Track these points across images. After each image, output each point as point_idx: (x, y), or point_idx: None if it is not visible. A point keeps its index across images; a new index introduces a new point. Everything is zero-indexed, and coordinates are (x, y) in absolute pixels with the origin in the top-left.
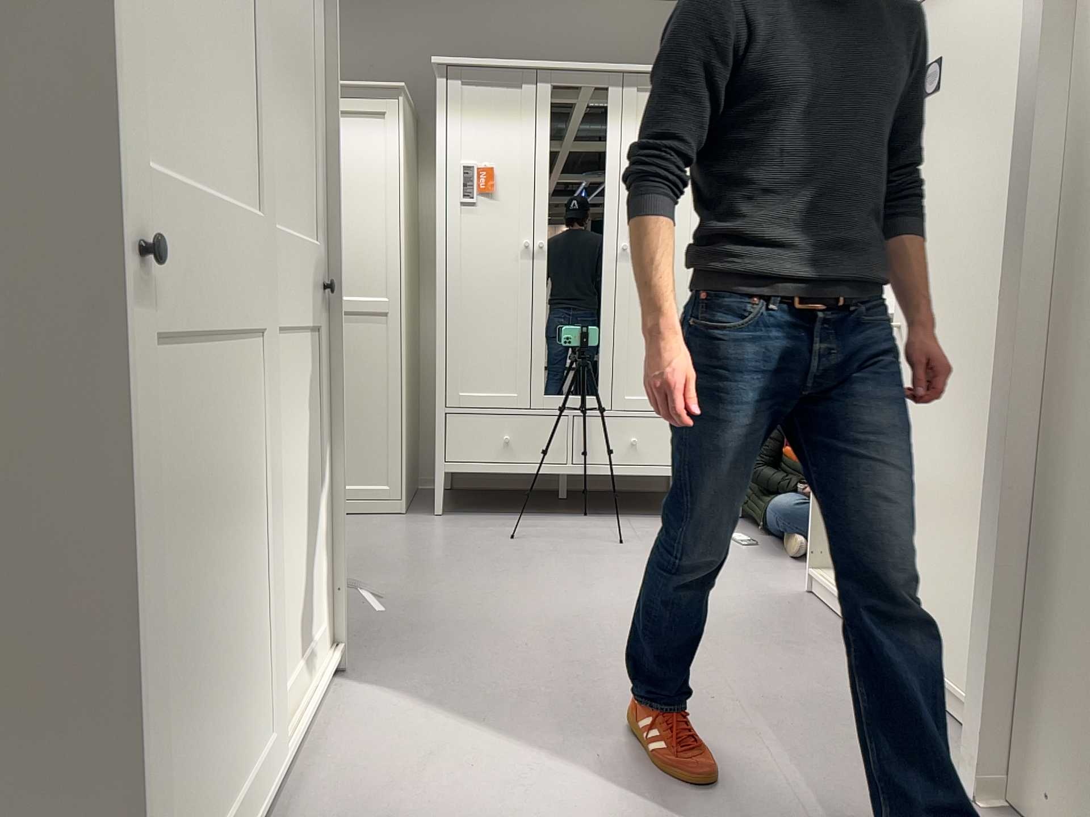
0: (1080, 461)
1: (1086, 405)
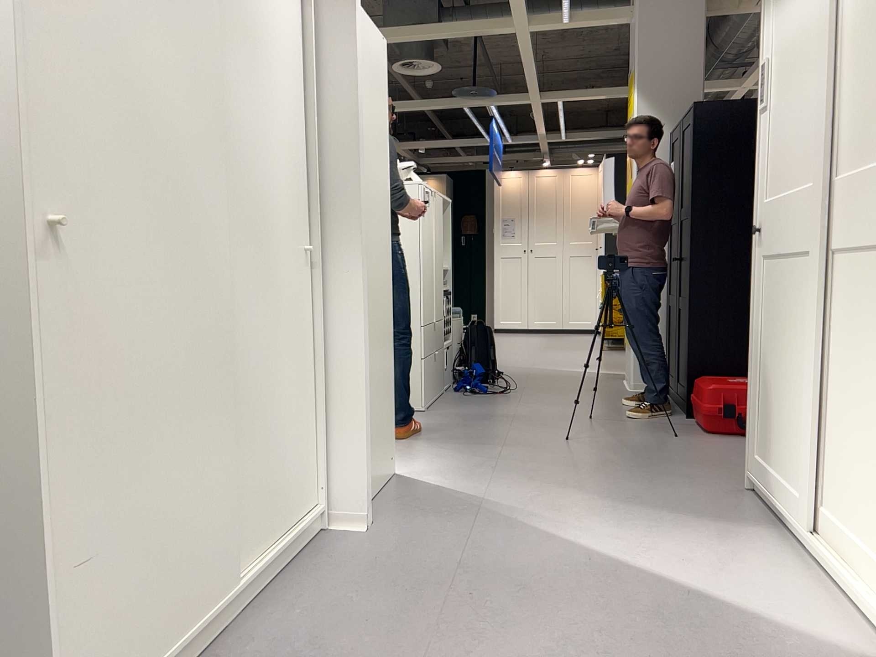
0: (366, 309)
1: (366, 283)
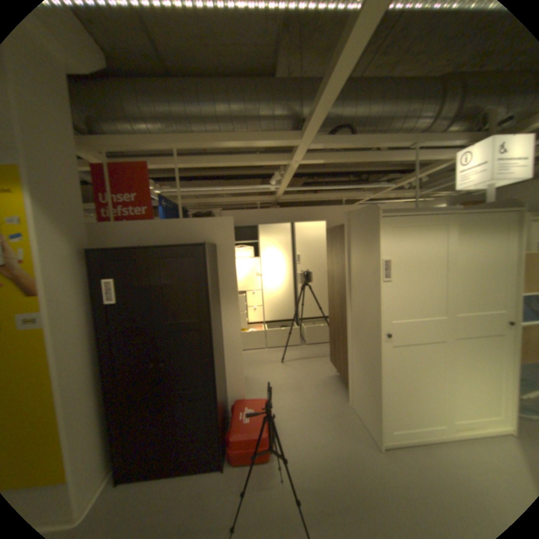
0: None
1: None
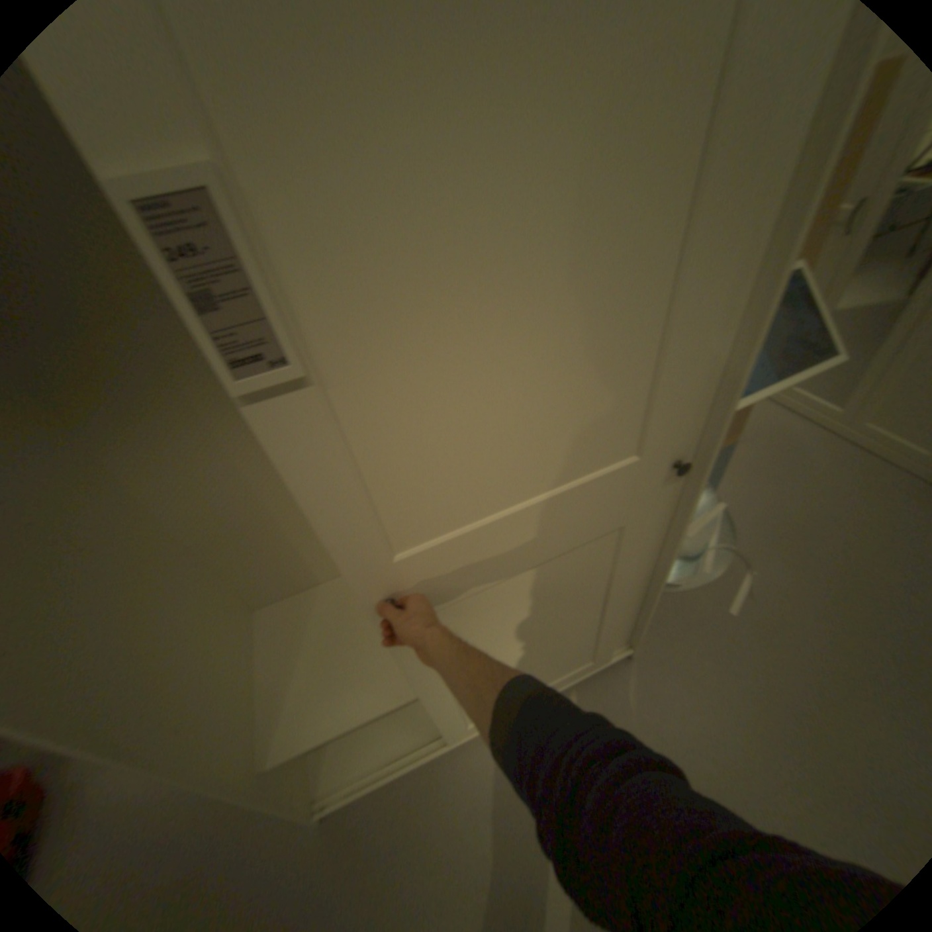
0: None
1: None
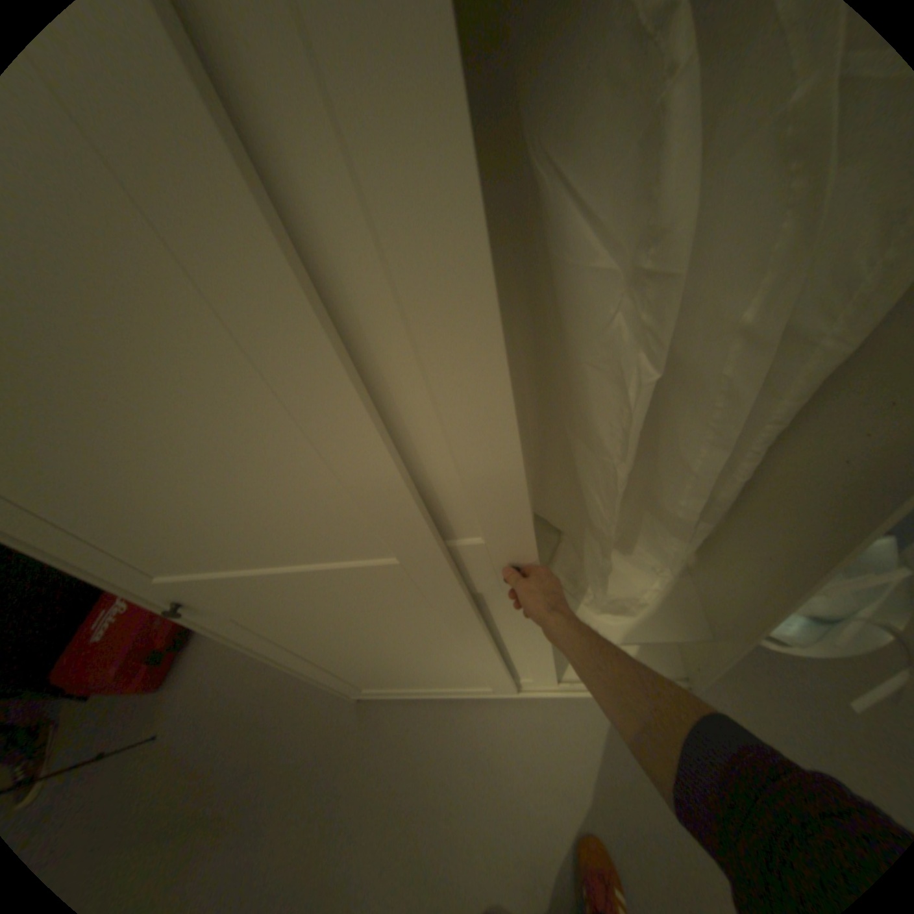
0: None
1: None
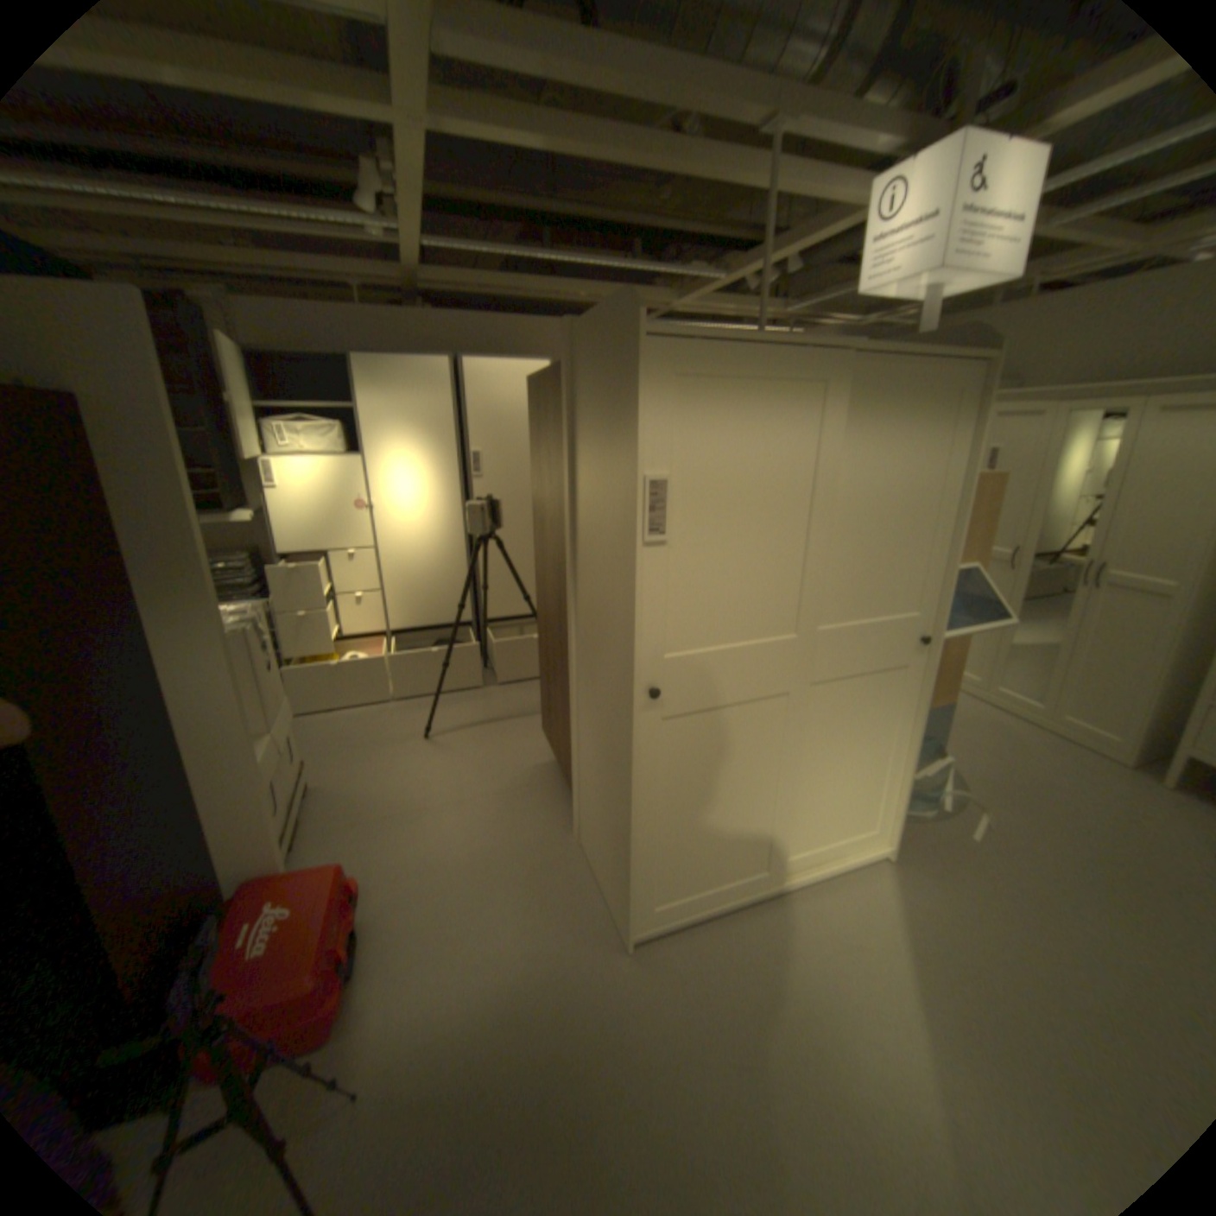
0: None
1: None
